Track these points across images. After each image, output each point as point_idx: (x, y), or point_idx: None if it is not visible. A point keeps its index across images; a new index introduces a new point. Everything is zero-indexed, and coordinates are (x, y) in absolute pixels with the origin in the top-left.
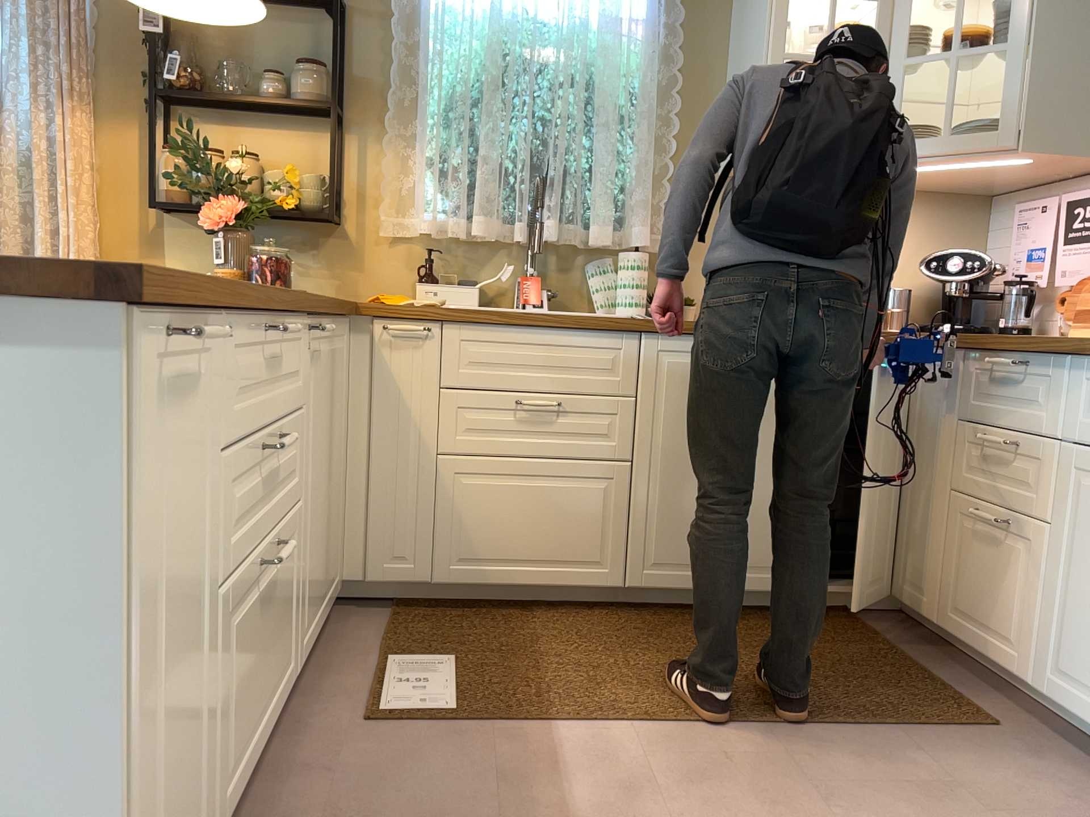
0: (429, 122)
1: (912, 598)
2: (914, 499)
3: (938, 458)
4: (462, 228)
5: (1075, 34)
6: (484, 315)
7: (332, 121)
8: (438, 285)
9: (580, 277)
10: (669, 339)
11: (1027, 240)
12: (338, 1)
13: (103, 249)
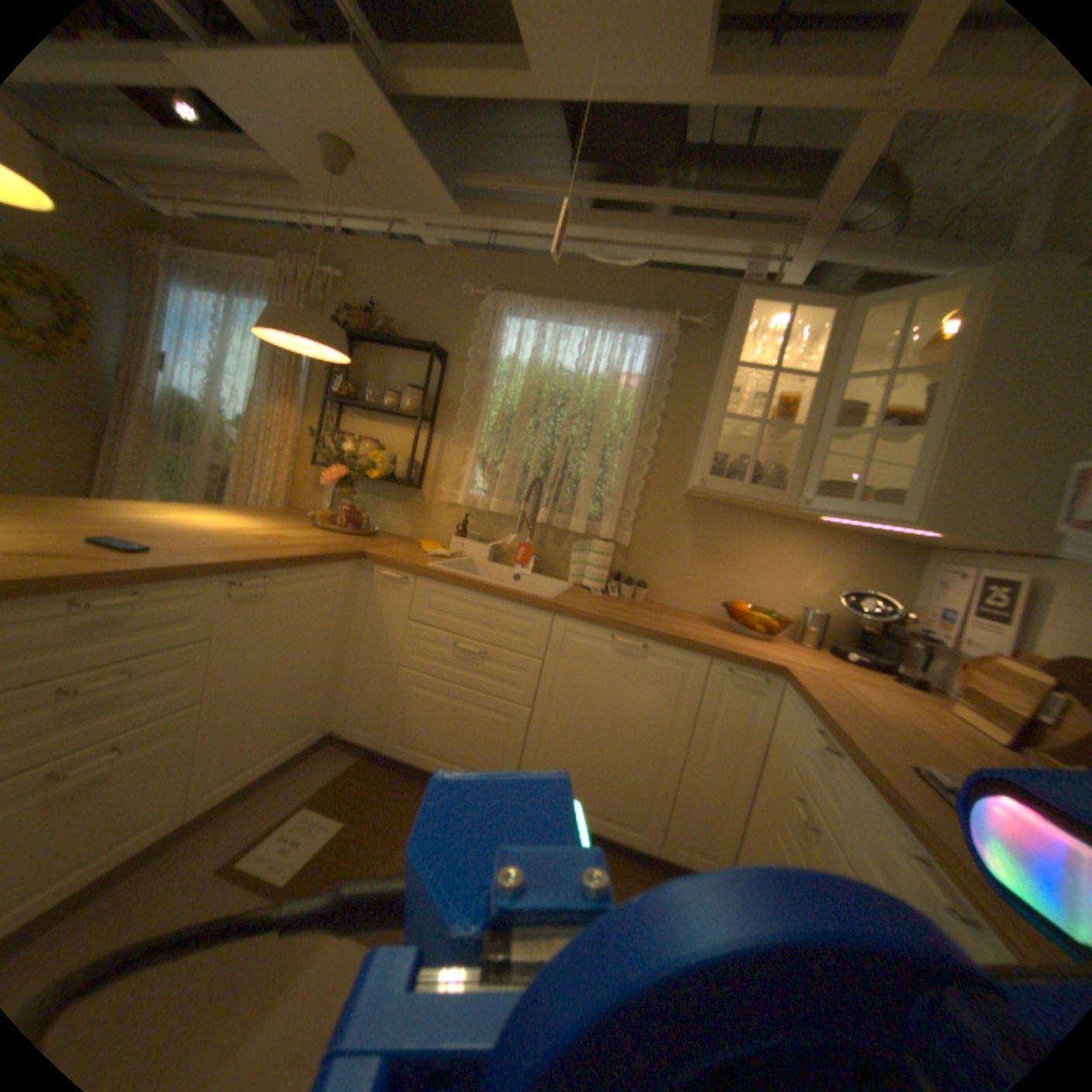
0: (477, 433)
1: None
2: (758, 816)
3: (777, 792)
4: (488, 505)
5: (1003, 428)
6: (443, 577)
7: (426, 424)
8: (464, 541)
9: (566, 552)
10: (573, 624)
11: (944, 601)
12: (433, 350)
13: (293, 483)
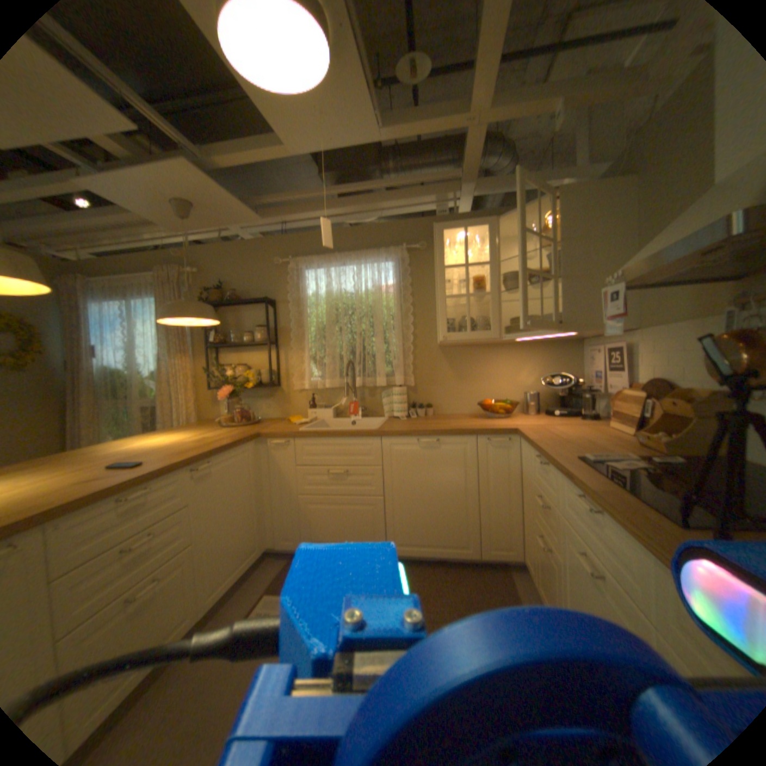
0: (306, 342)
1: (529, 569)
2: (526, 516)
3: (530, 497)
4: (324, 384)
5: (586, 269)
6: (310, 433)
7: (273, 345)
8: (315, 409)
9: (378, 398)
10: (393, 439)
11: (594, 366)
12: (266, 301)
13: (198, 404)
